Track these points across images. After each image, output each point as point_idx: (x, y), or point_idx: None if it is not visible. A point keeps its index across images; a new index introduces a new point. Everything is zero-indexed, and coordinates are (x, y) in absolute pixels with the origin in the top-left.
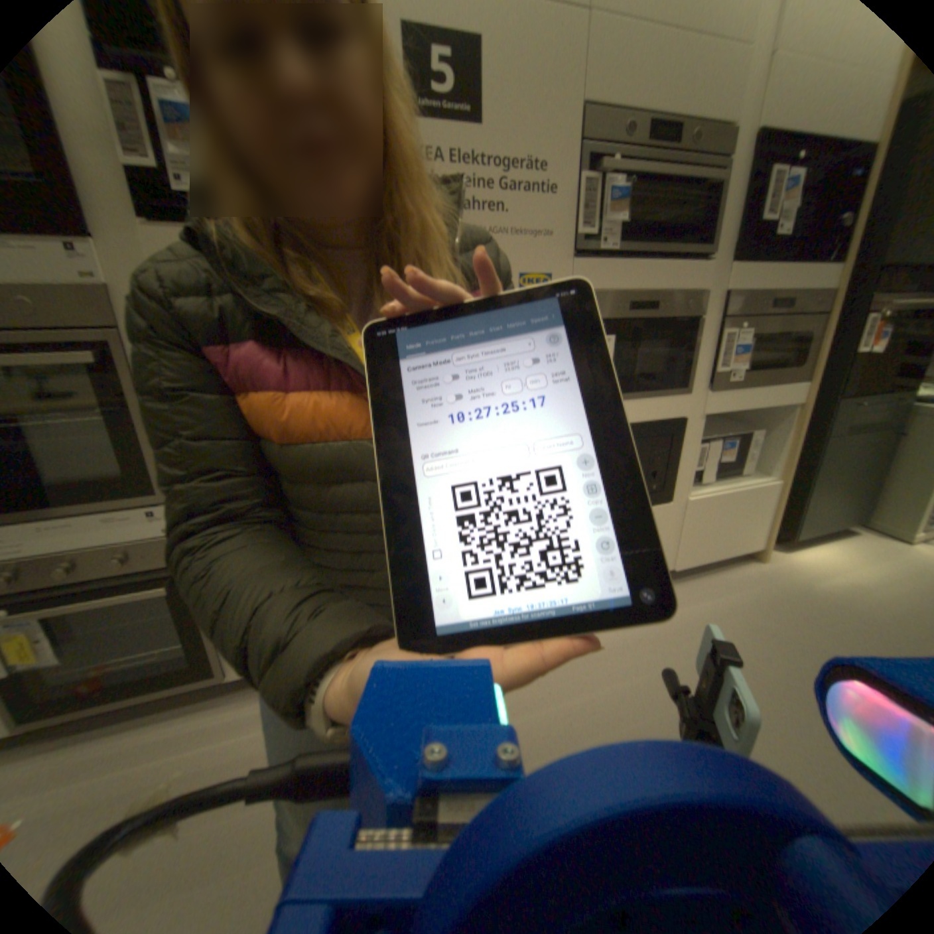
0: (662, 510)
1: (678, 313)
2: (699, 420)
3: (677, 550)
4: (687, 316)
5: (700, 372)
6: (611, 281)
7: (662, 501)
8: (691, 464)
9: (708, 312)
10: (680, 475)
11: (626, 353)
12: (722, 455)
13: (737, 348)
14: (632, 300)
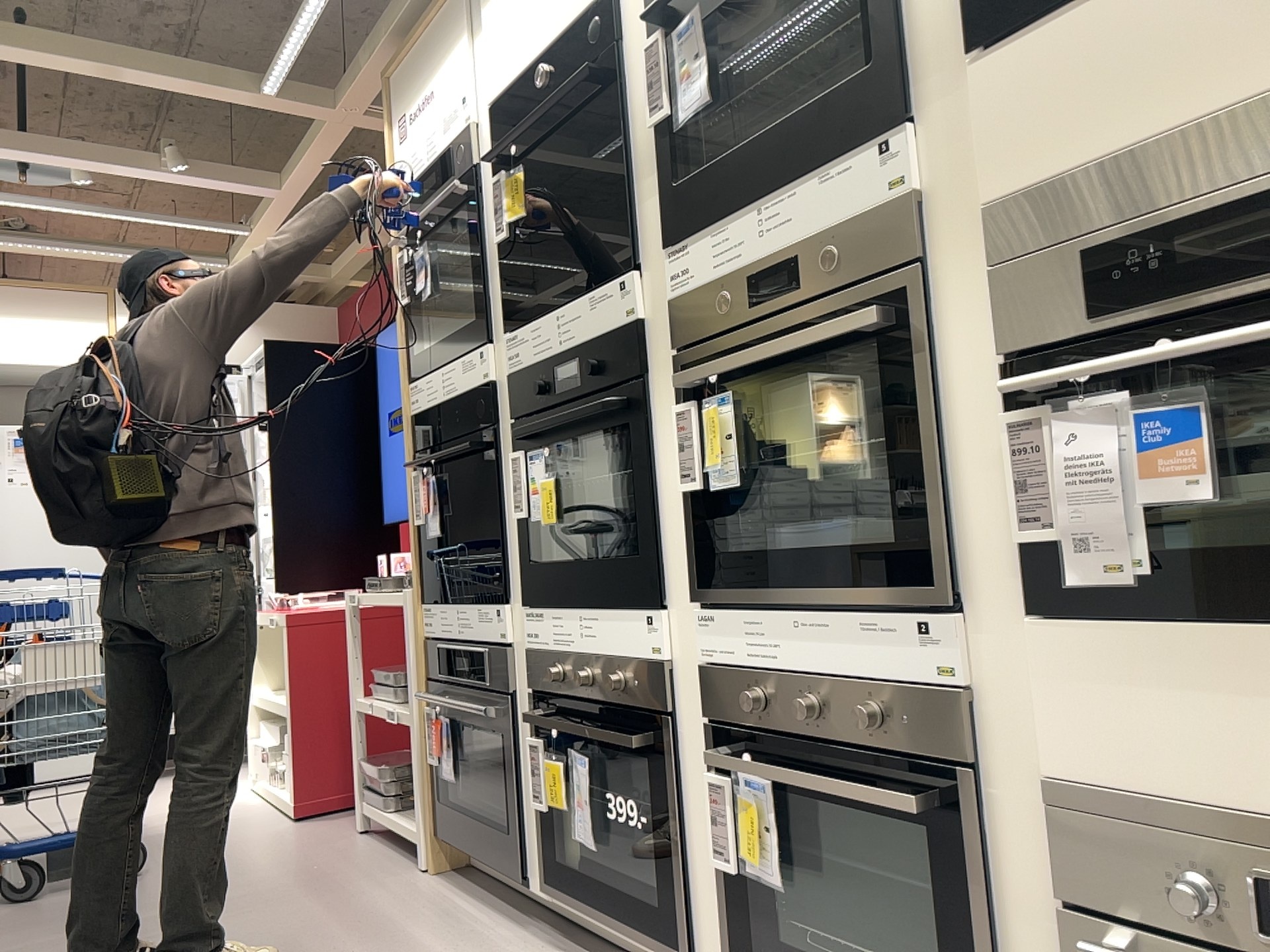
0: None
1: None
2: None
3: None
4: None
5: None
6: None
7: None
8: None
9: None
10: None
11: None
12: None
13: None
14: None
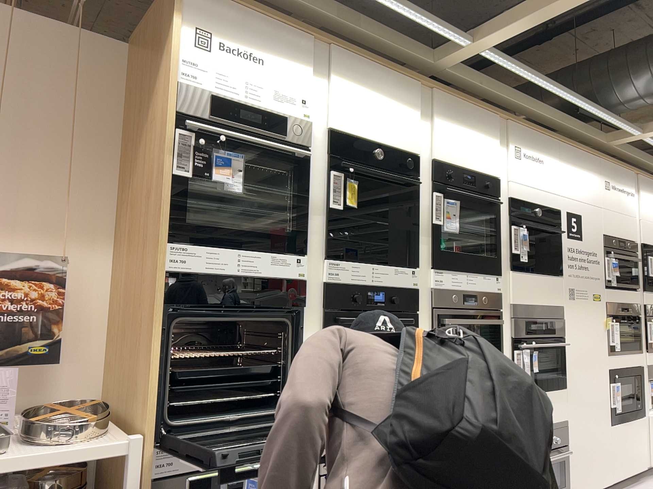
0: (643, 421)
1: (632, 314)
2: (645, 368)
3: (650, 451)
4: (634, 315)
5: (641, 342)
6: (614, 299)
7: (642, 415)
8: (646, 393)
9: (639, 314)
10: (644, 400)
11: (620, 331)
12: (652, 390)
13: (651, 331)
14: (621, 307)
